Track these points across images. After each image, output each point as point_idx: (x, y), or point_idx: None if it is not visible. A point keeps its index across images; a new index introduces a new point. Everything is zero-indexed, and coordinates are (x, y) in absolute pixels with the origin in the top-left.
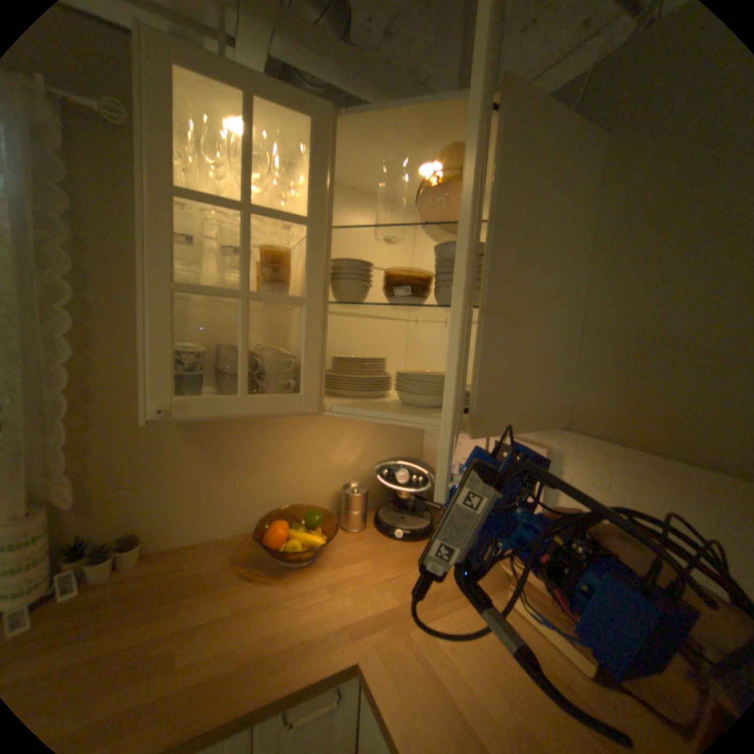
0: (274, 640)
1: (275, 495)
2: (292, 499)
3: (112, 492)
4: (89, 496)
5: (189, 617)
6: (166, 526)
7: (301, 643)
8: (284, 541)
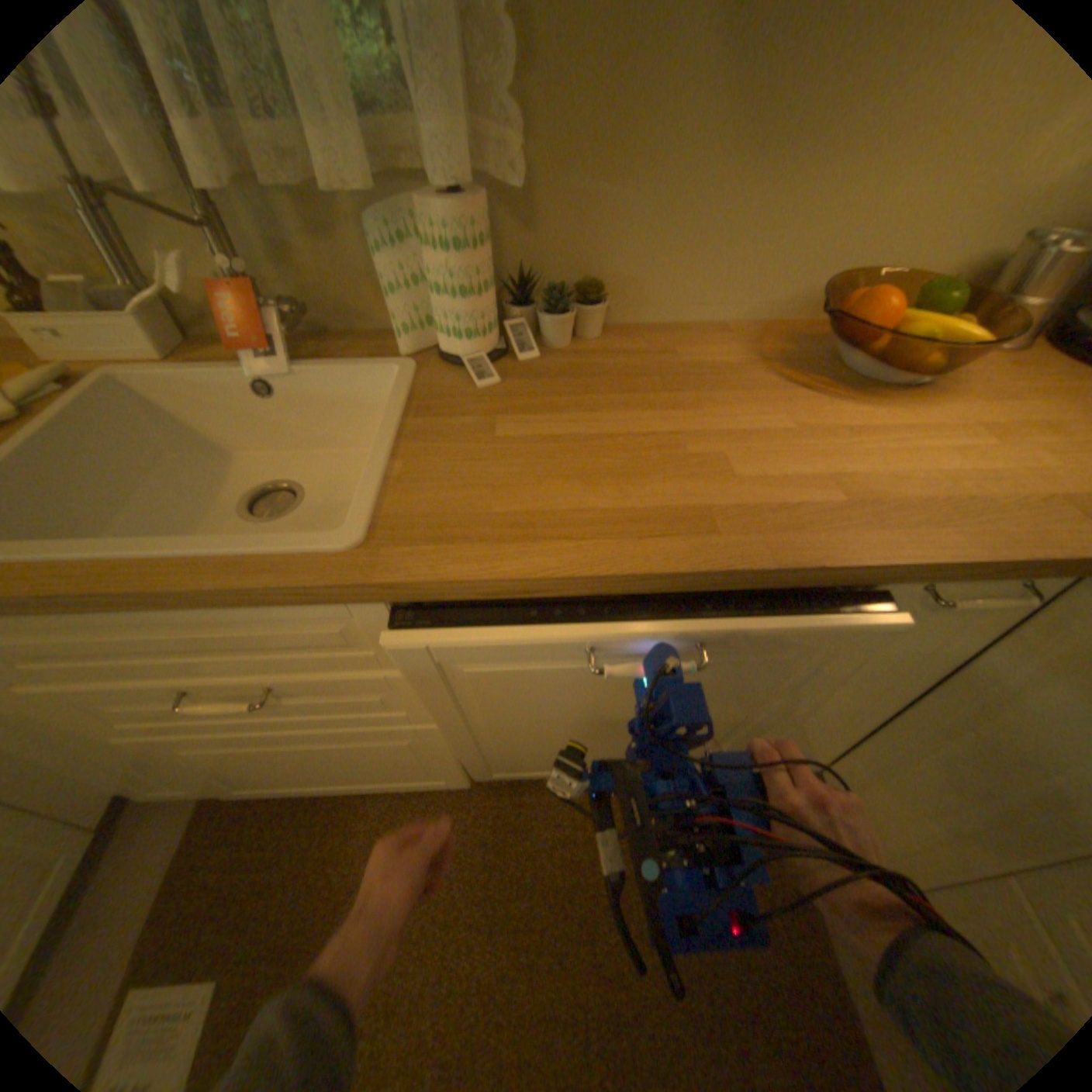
0: (906, 479)
1: (851, 240)
2: (880, 258)
3: (571, 174)
4: (536, 179)
5: (726, 415)
6: (646, 274)
7: (969, 496)
8: (898, 322)
